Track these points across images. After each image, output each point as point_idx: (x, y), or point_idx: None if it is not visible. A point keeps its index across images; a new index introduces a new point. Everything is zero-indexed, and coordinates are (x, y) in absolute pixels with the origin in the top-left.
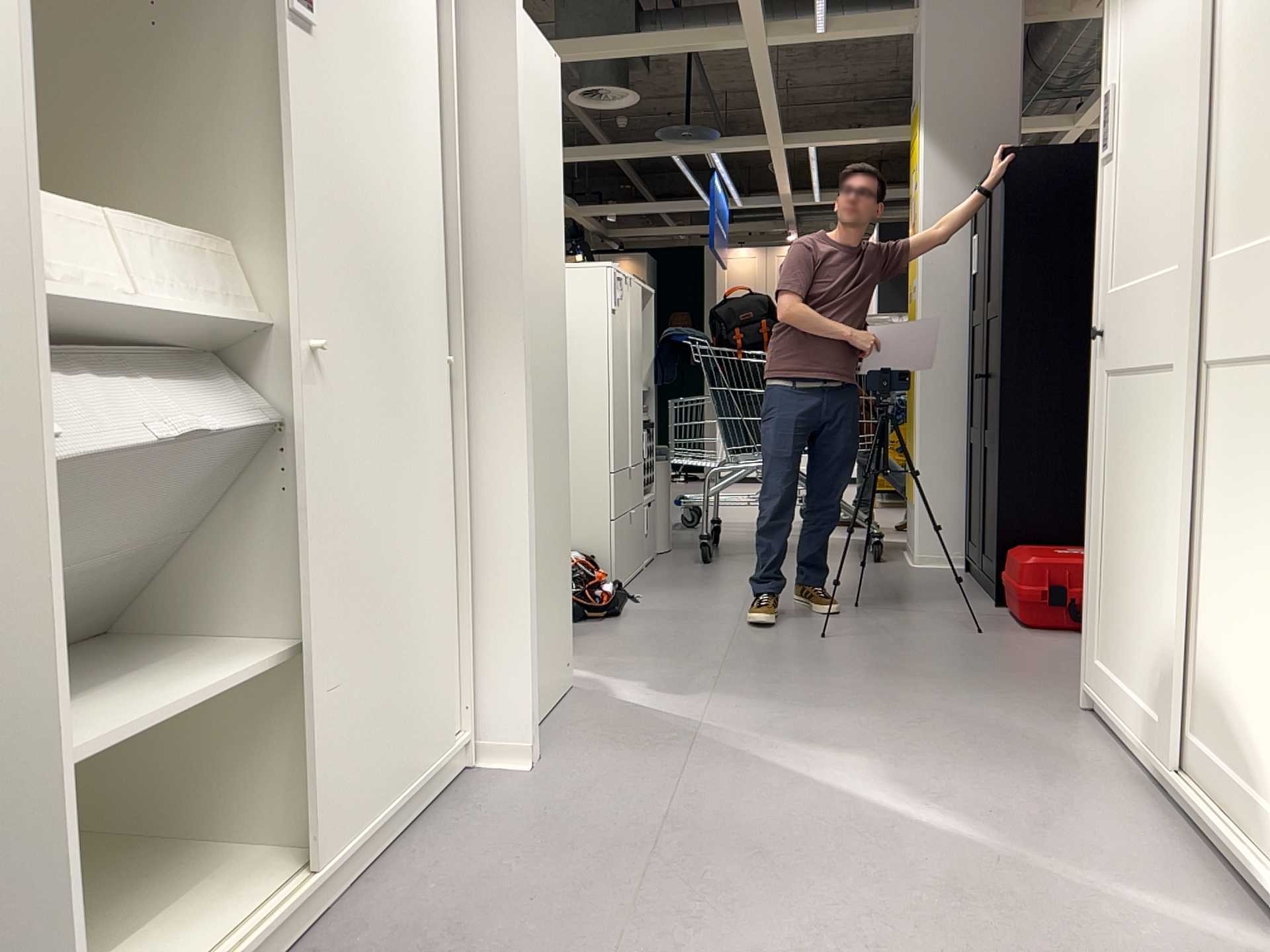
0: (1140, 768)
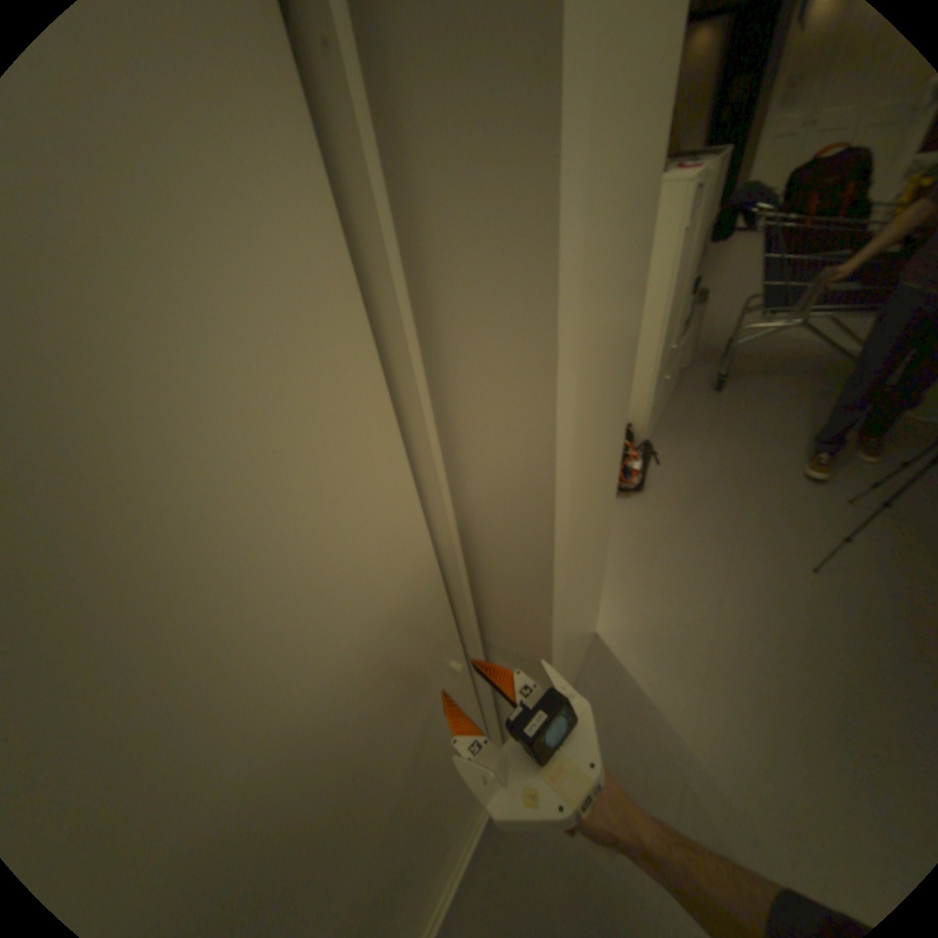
0: None
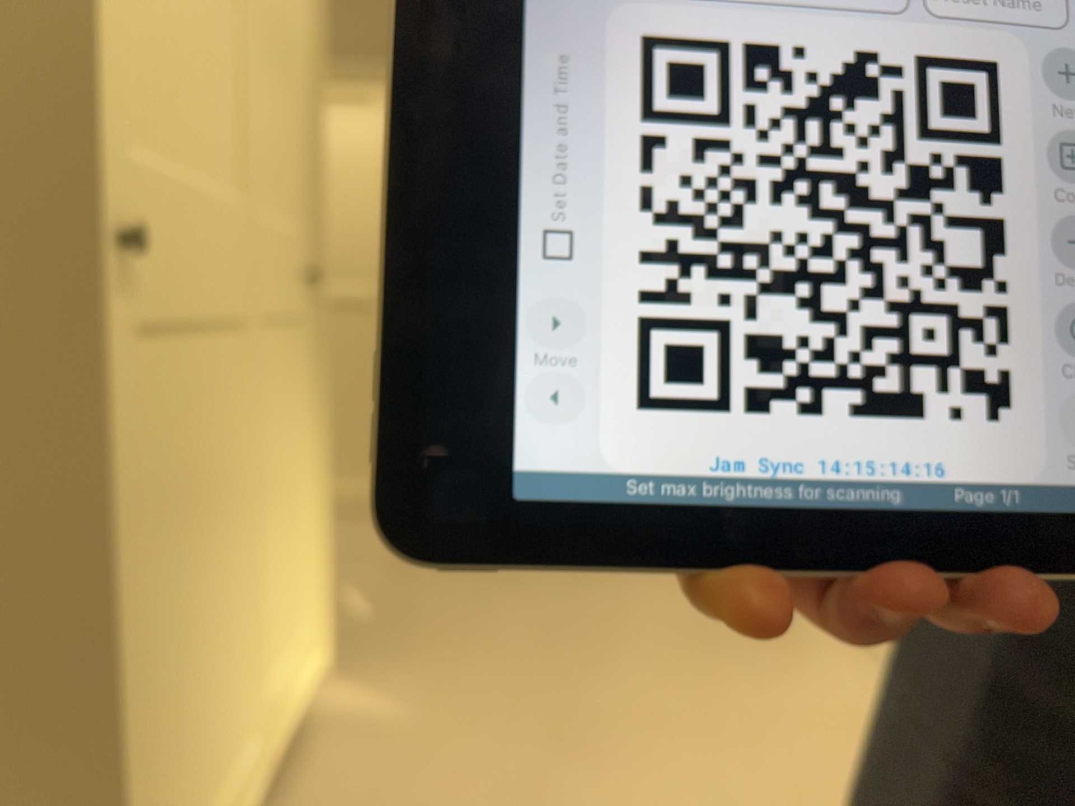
0: None
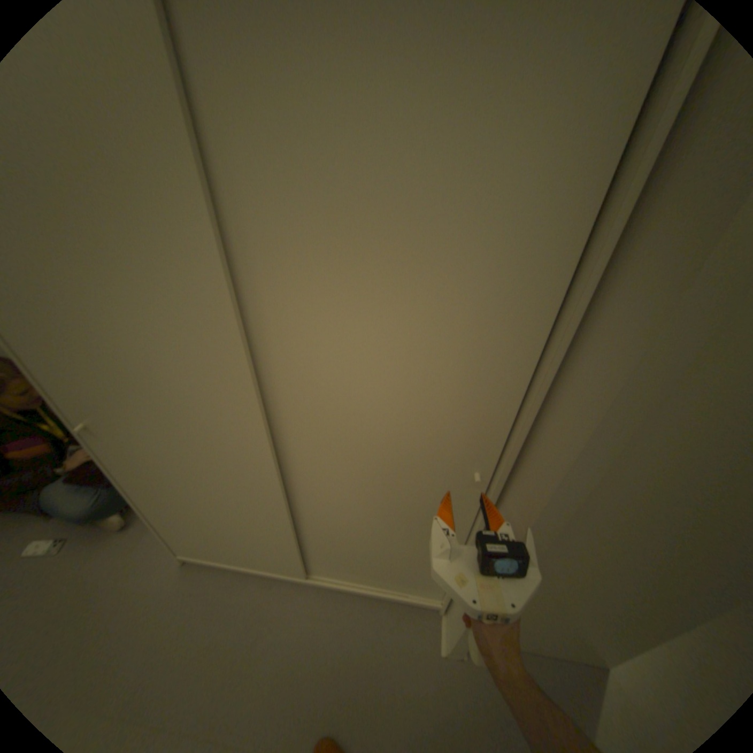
0: None
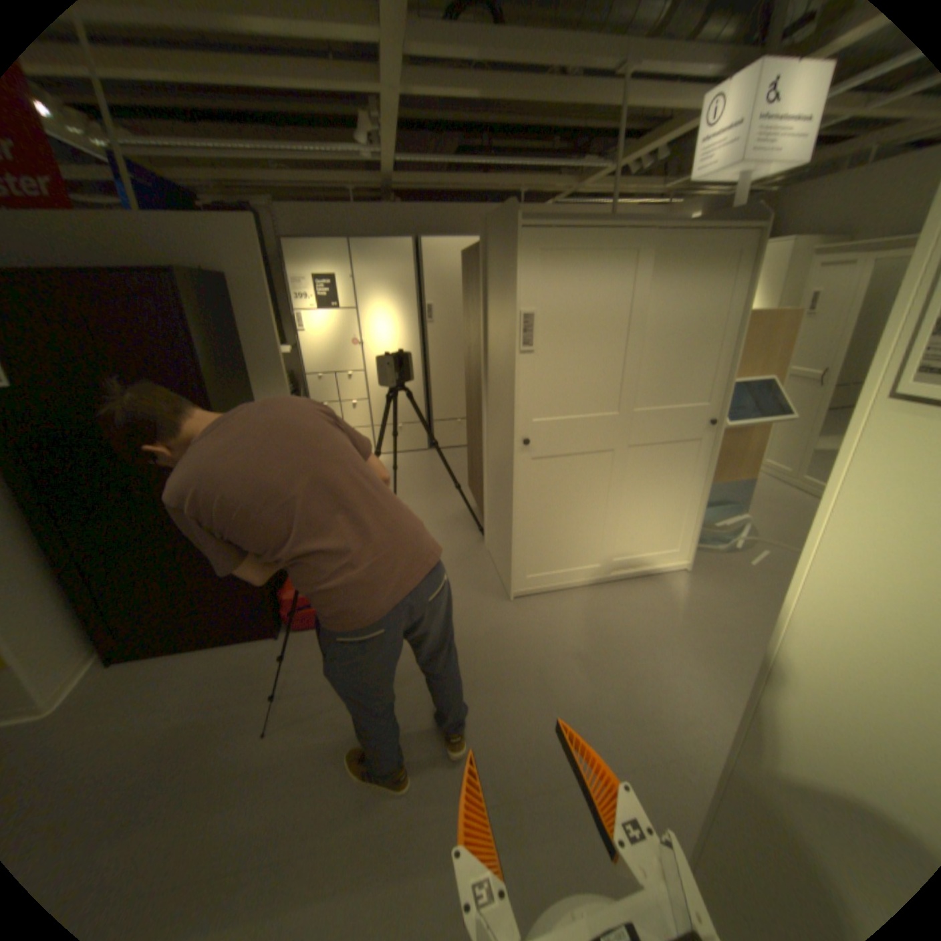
0: (579, 588)
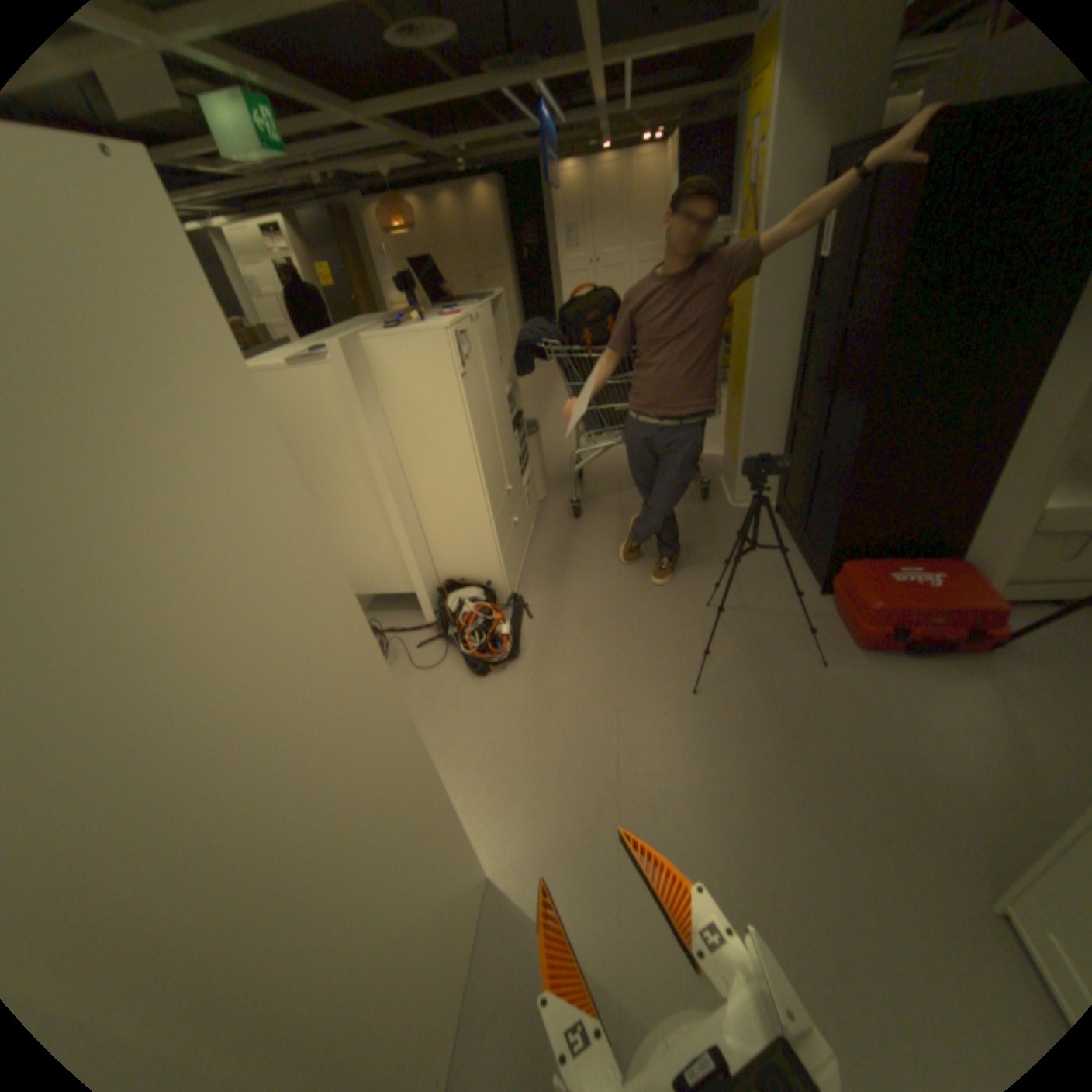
0: None
